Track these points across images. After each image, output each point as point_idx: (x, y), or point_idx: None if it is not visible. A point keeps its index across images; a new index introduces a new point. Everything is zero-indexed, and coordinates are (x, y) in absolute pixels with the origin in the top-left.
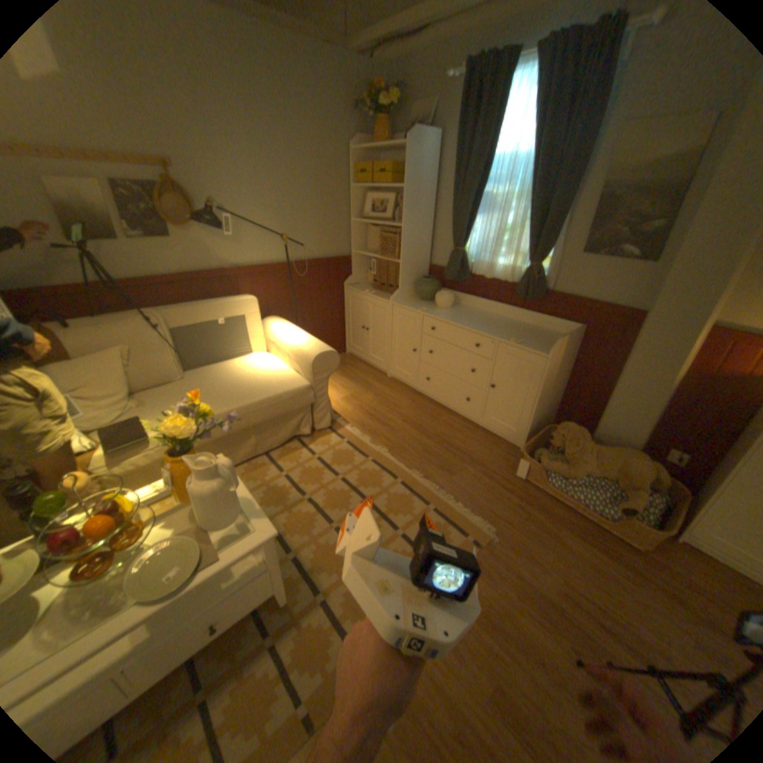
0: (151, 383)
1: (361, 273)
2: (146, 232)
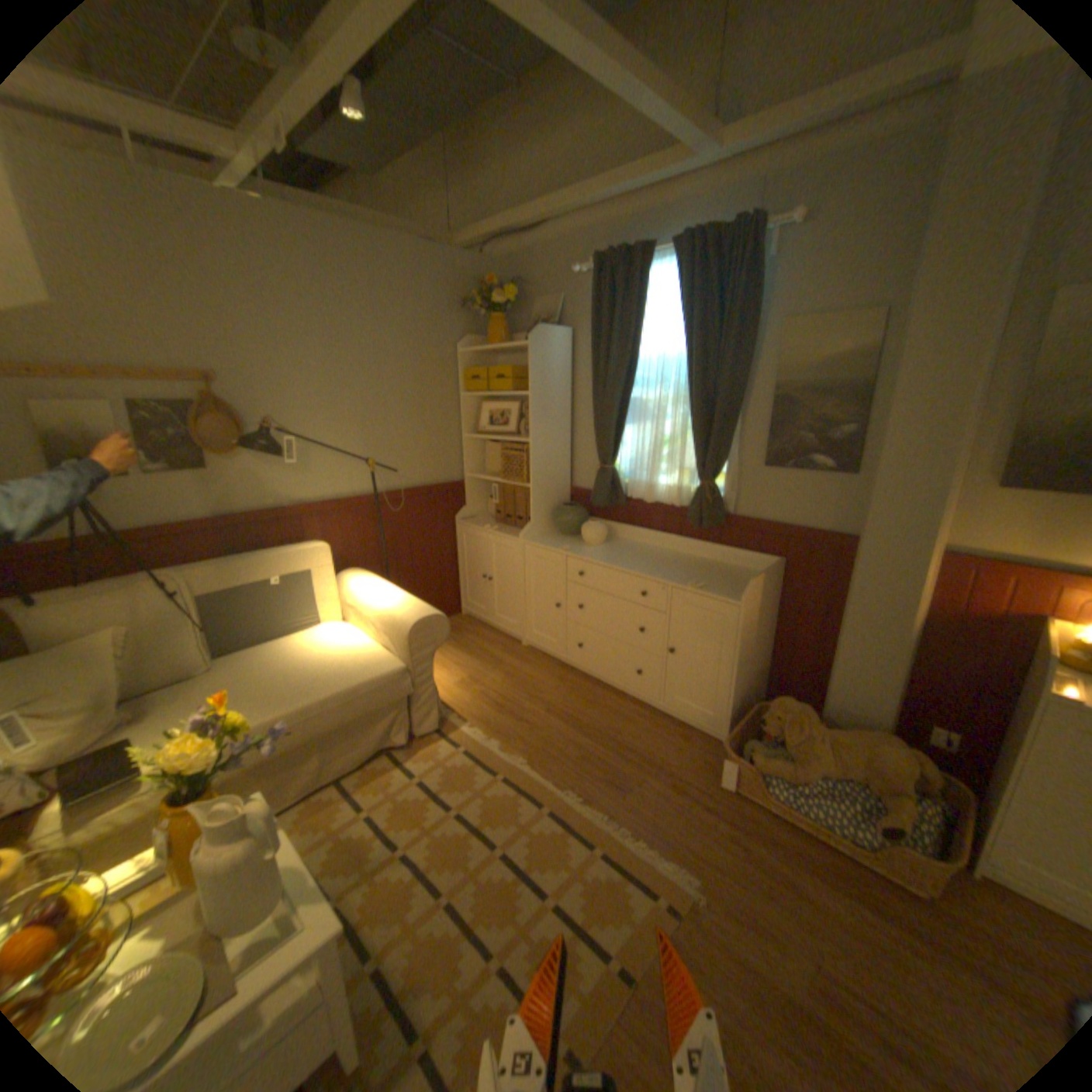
0: (157, 681)
1: (479, 503)
2: (172, 464)
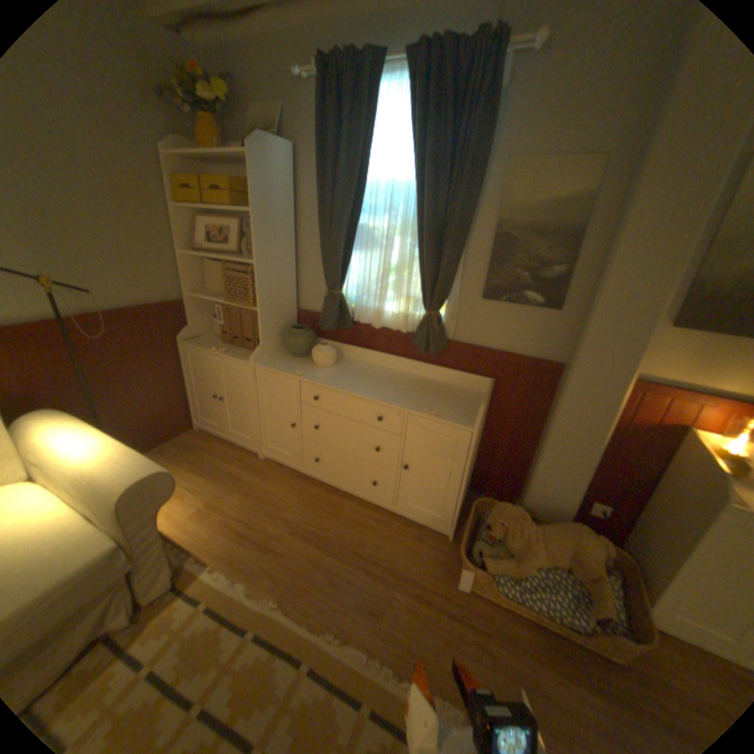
0: None
1: (203, 322)
2: None
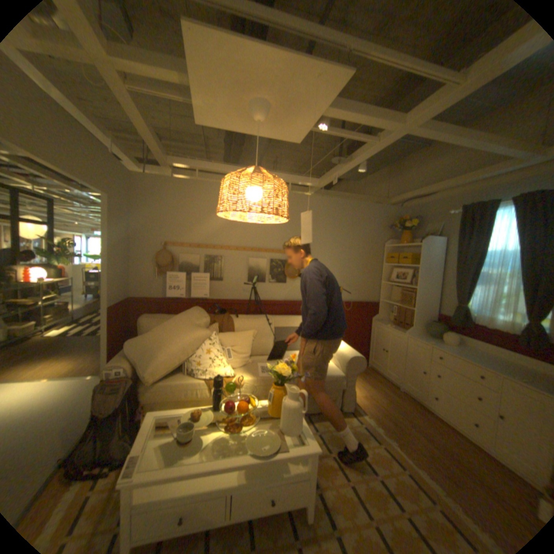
0: (260, 352)
1: (385, 314)
2: (277, 280)
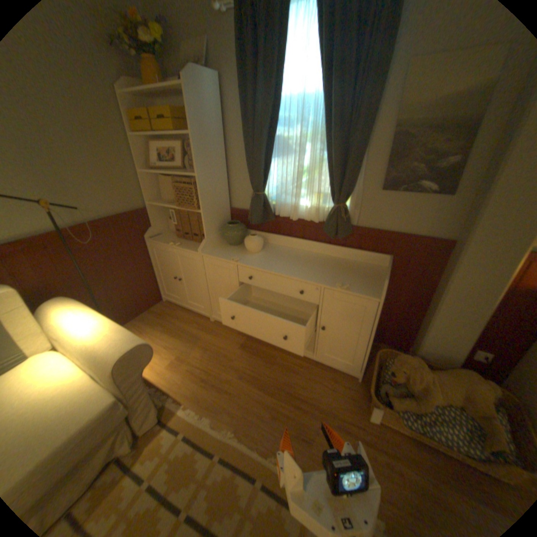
0: None
1: (162, 222)
2: None
